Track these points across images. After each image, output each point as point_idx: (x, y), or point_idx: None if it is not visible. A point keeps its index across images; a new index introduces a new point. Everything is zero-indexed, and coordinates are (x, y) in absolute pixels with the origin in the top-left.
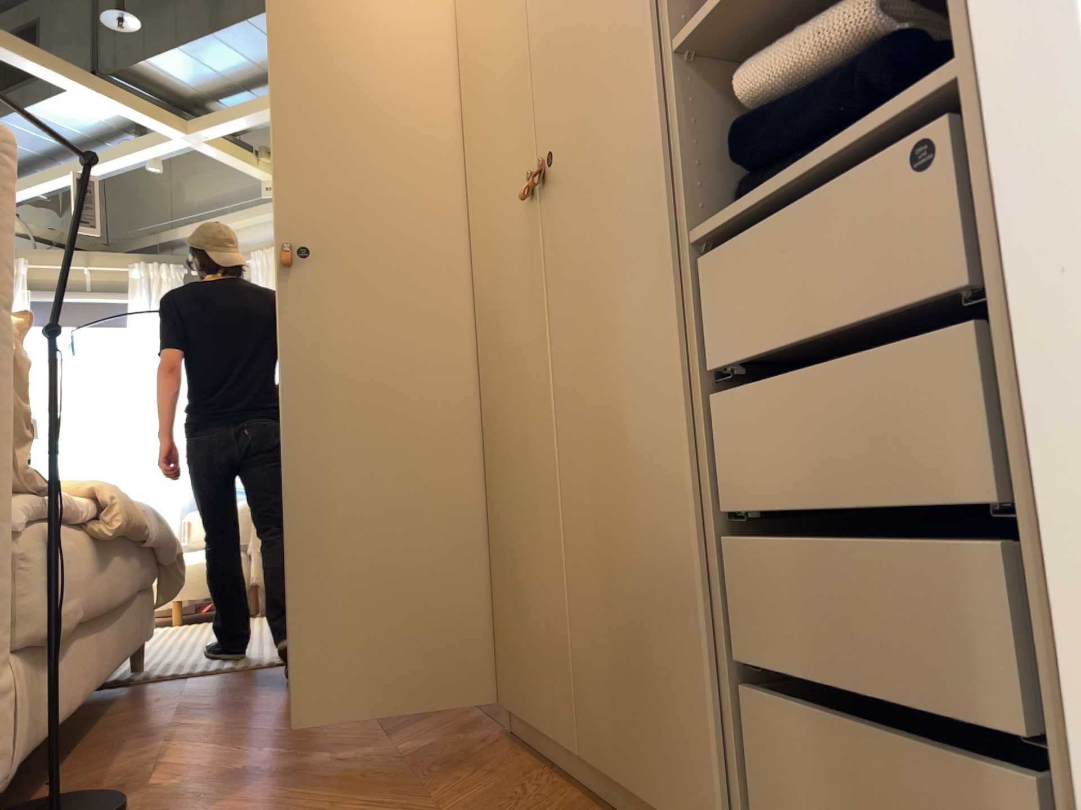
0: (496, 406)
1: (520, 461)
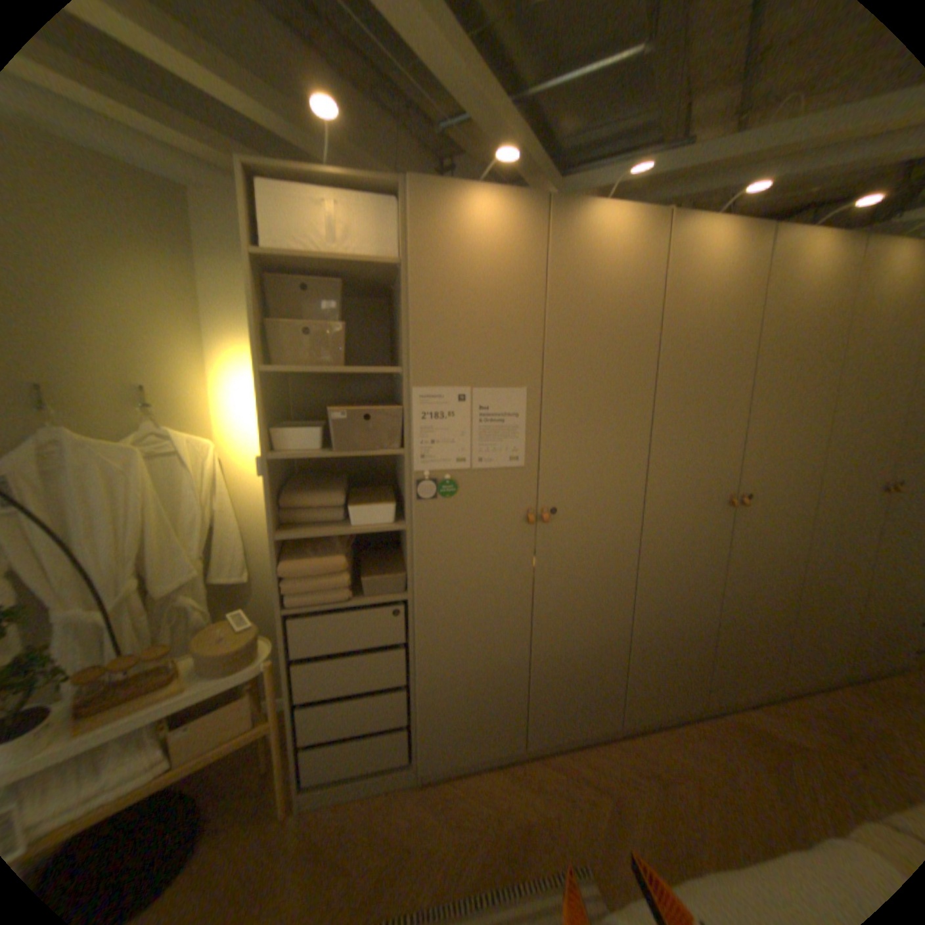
0: (823, 571)
1: (839, 594)
